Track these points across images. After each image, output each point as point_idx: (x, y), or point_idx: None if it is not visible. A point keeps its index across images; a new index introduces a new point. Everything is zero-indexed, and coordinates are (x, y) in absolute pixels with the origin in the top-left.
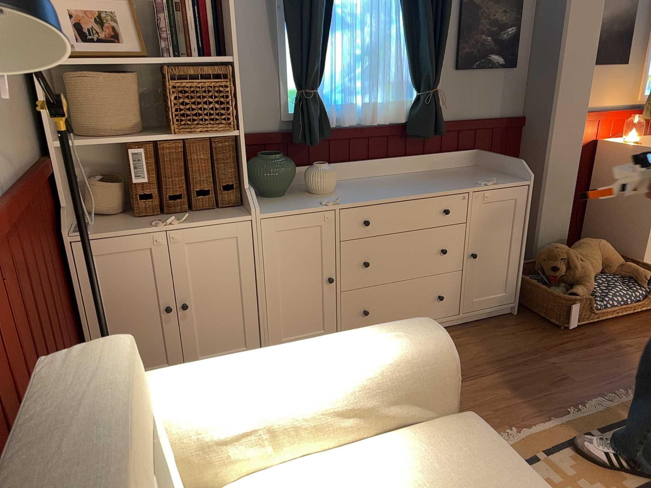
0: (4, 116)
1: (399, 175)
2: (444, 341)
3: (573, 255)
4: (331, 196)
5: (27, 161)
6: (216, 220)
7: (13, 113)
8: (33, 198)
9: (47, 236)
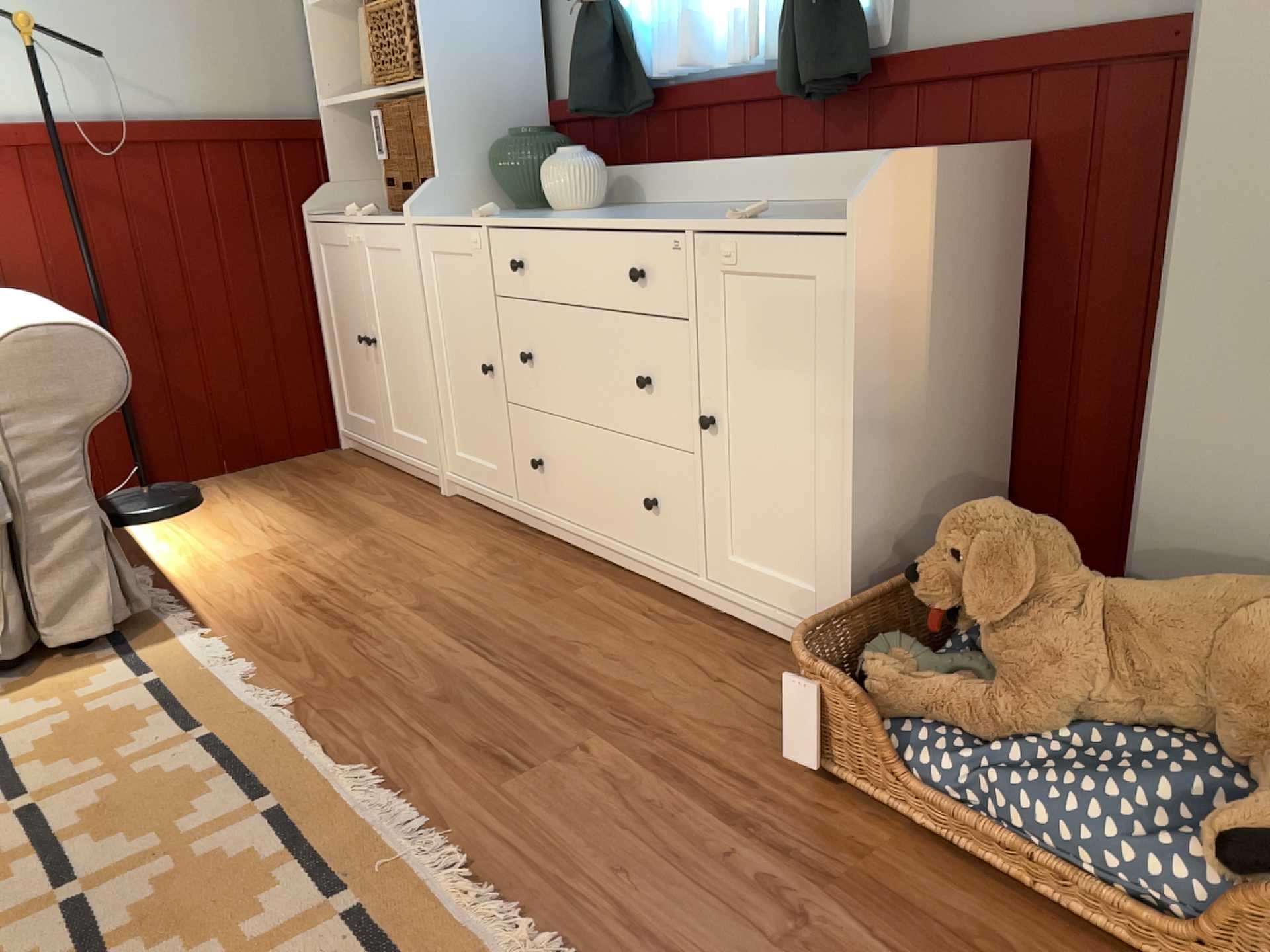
0: (190, 60)
1: (784, 202)
2: (8, 334)
3: (1016, 559)
4: (547, 214)
5: (253, 117)
6: (391, 220)
7: (226, 61)
8: (226, 154)
9: (264, 204)
